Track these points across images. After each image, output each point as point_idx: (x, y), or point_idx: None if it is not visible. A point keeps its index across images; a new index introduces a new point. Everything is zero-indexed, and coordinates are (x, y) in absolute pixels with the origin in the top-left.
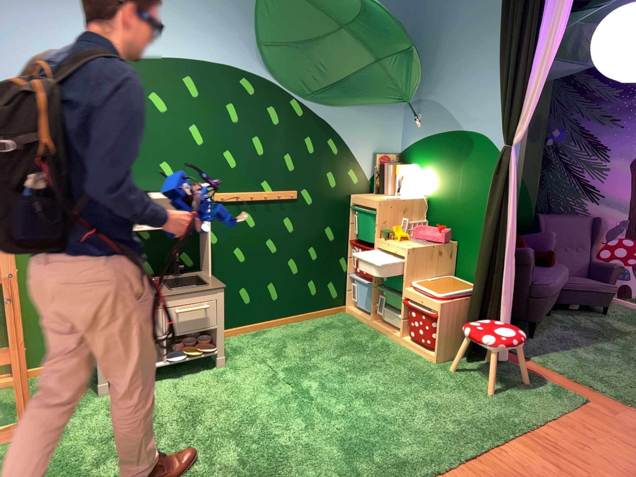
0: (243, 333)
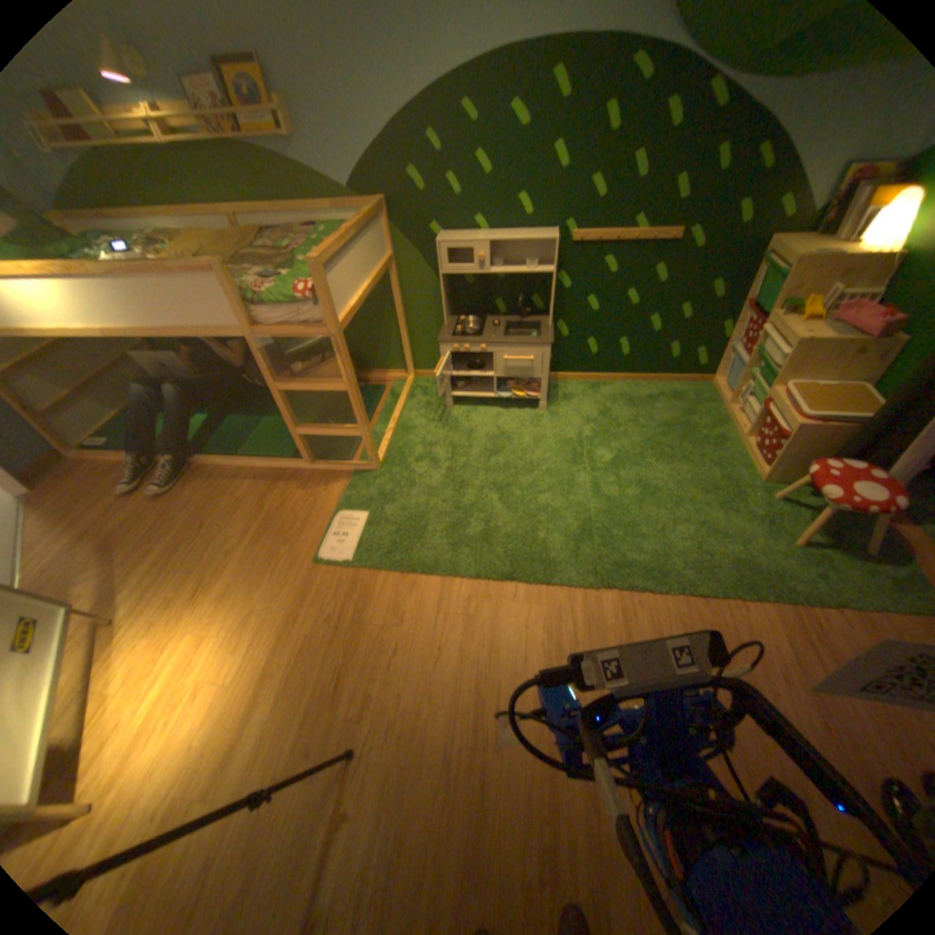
0: (581, 382)
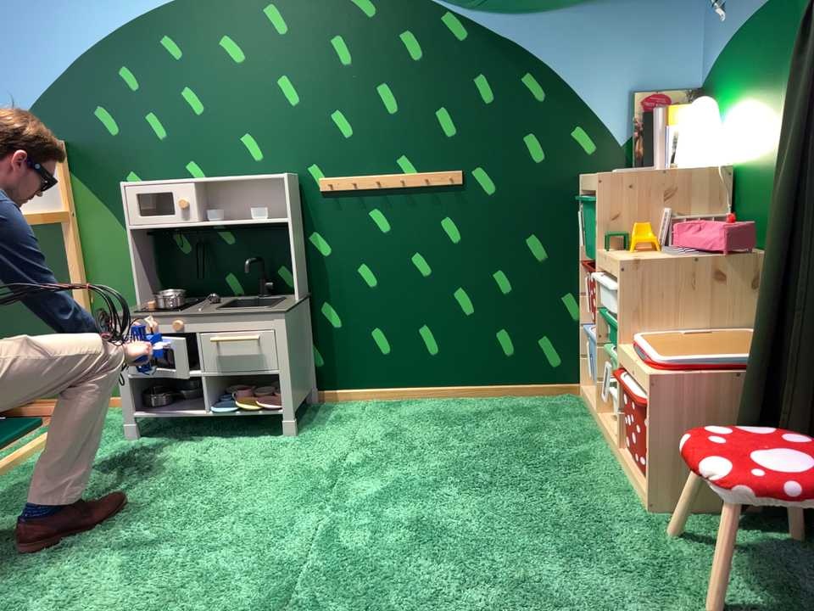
0: (376, 402)
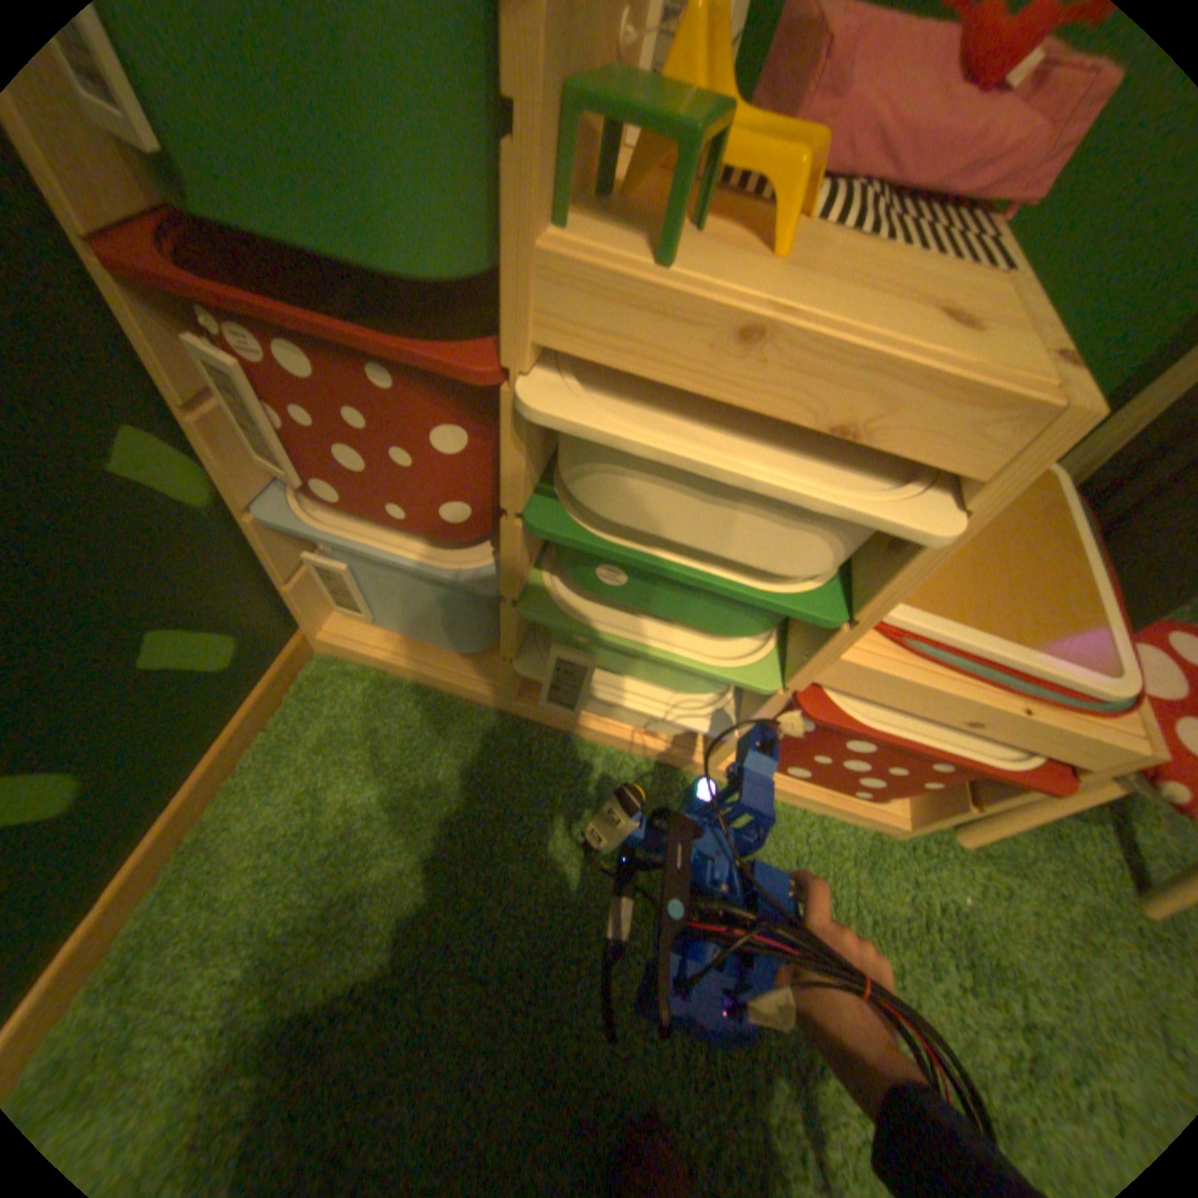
0: None
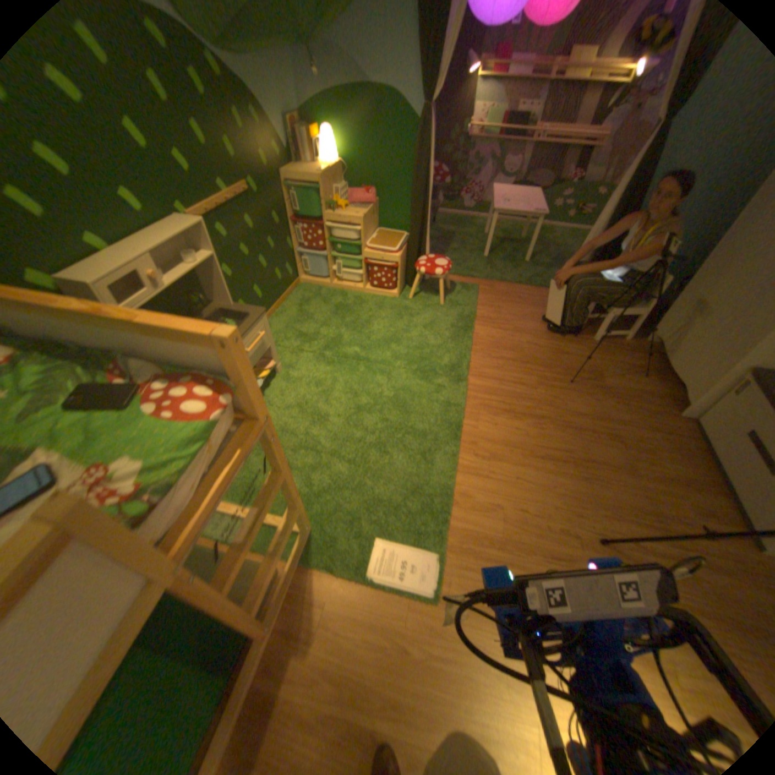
0: None
